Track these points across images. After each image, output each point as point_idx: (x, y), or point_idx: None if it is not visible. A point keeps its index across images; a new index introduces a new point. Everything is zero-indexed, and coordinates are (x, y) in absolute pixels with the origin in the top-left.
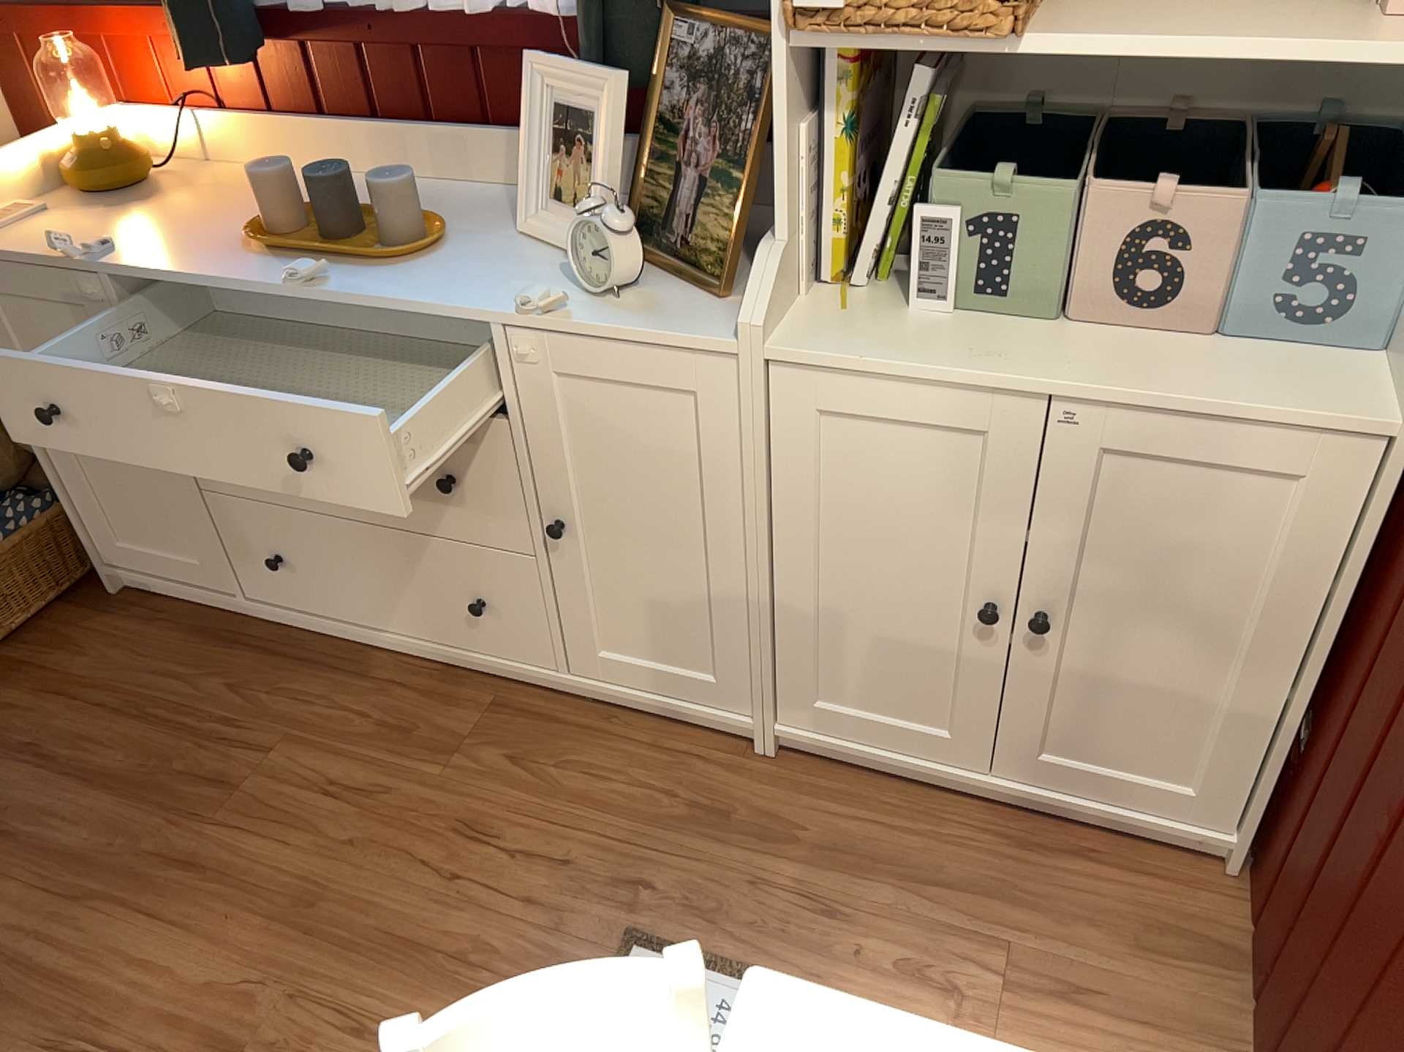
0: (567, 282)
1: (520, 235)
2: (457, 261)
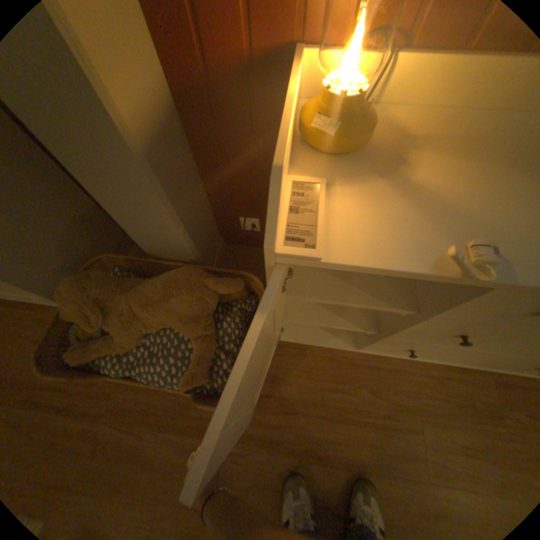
0: None
1: None
2: None
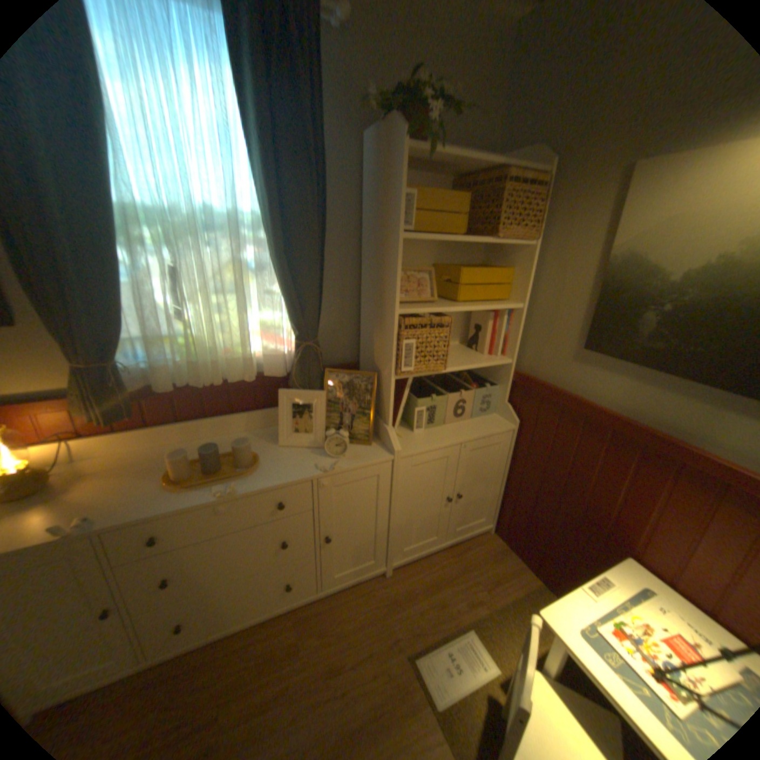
0: (321, 458)
1: (280, 448)
2: (271, 464)
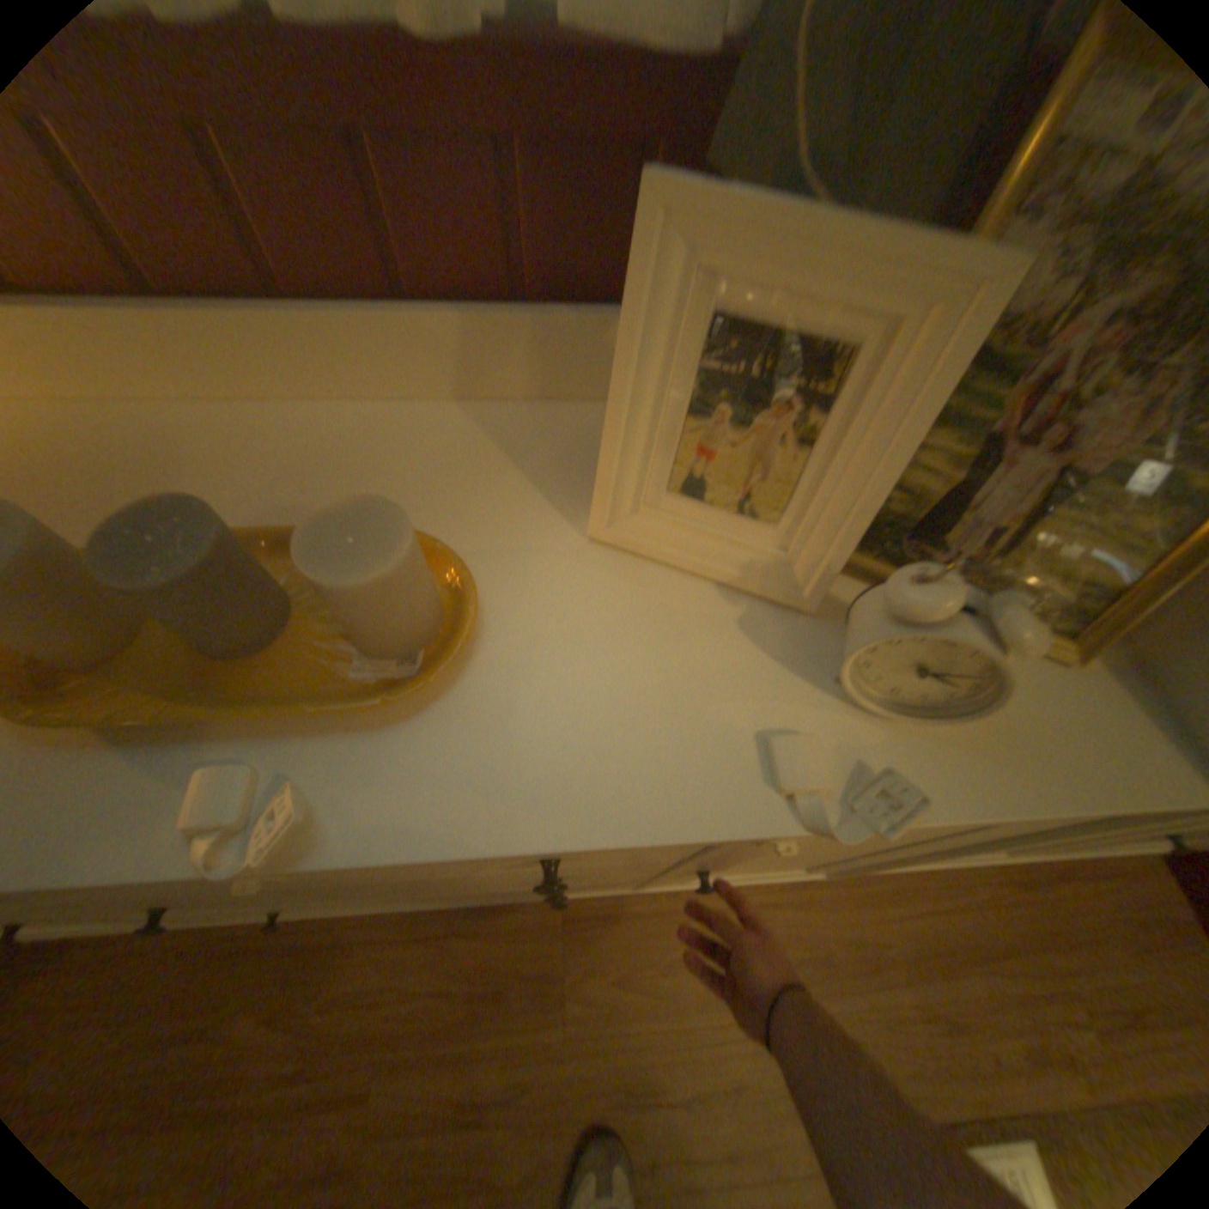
0: (802, 683)
1: (598, 547)
2: (541, 656)
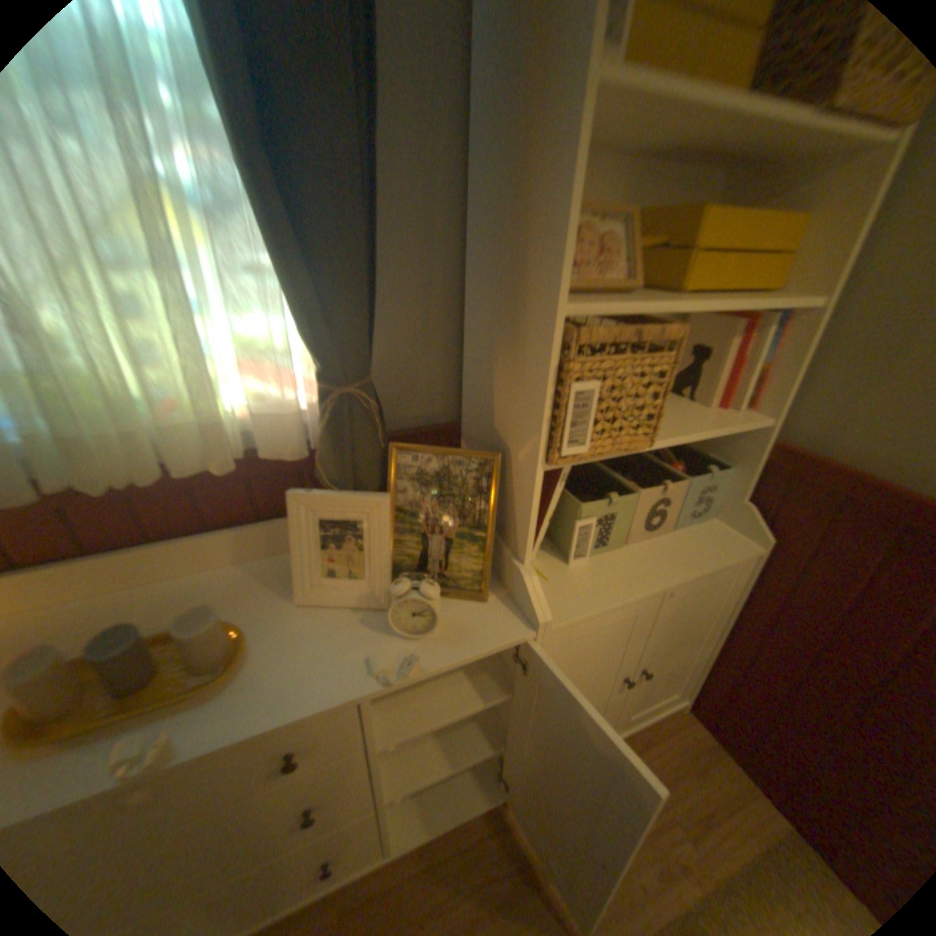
0: (383, 637)
1: (298, 609)
2: (273, 658)
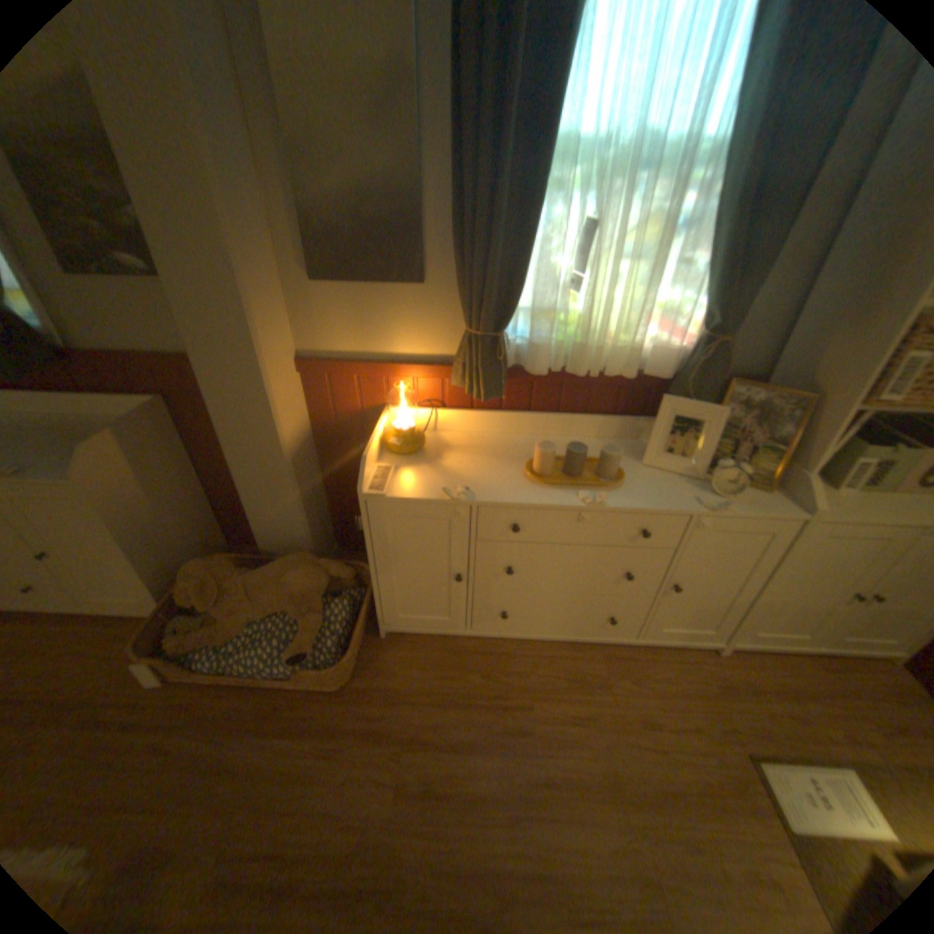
0: (701, 492)
1: (643, 467)
2: (637, 484)
